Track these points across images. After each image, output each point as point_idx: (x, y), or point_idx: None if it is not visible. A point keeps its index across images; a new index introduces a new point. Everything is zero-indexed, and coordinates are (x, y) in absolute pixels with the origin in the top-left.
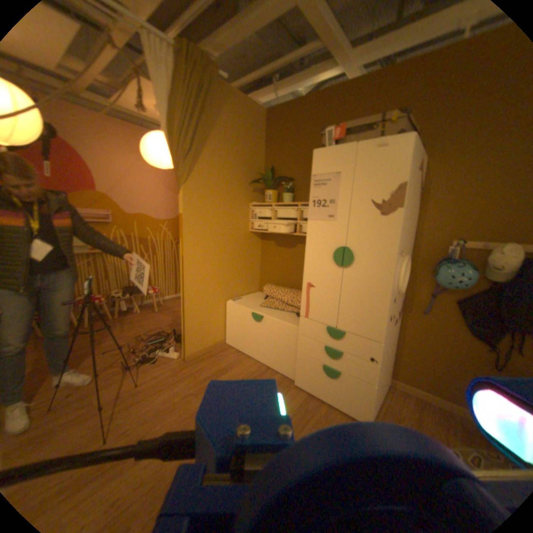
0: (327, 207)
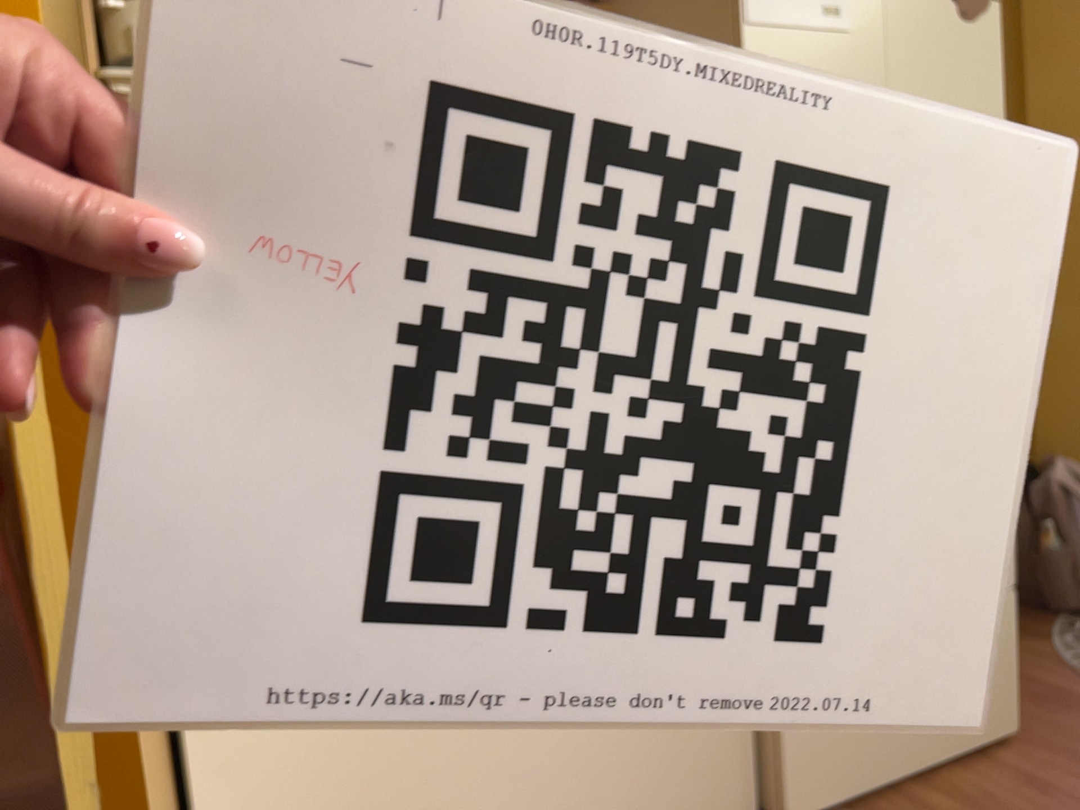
0: None
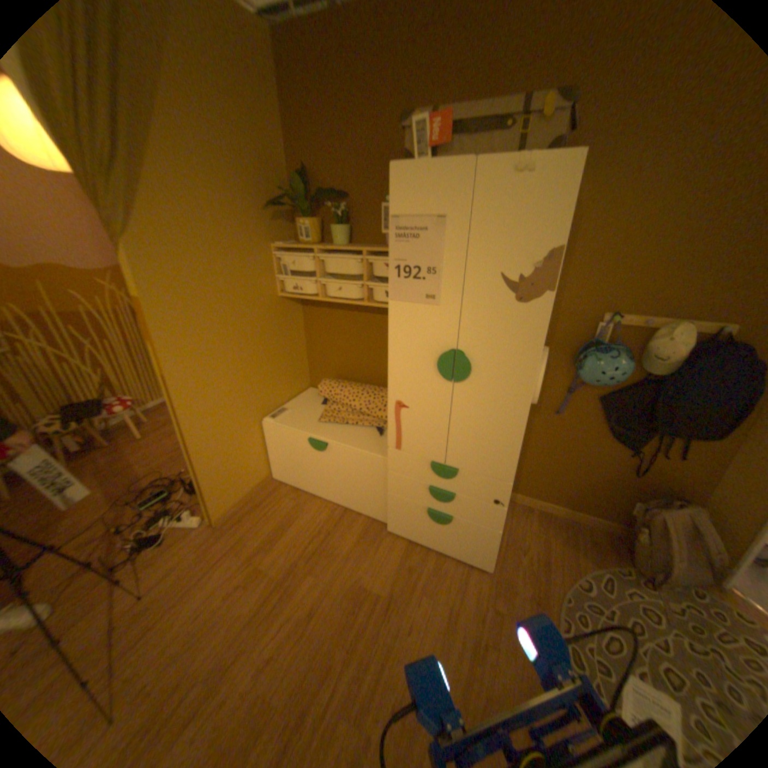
0: (424, 280)
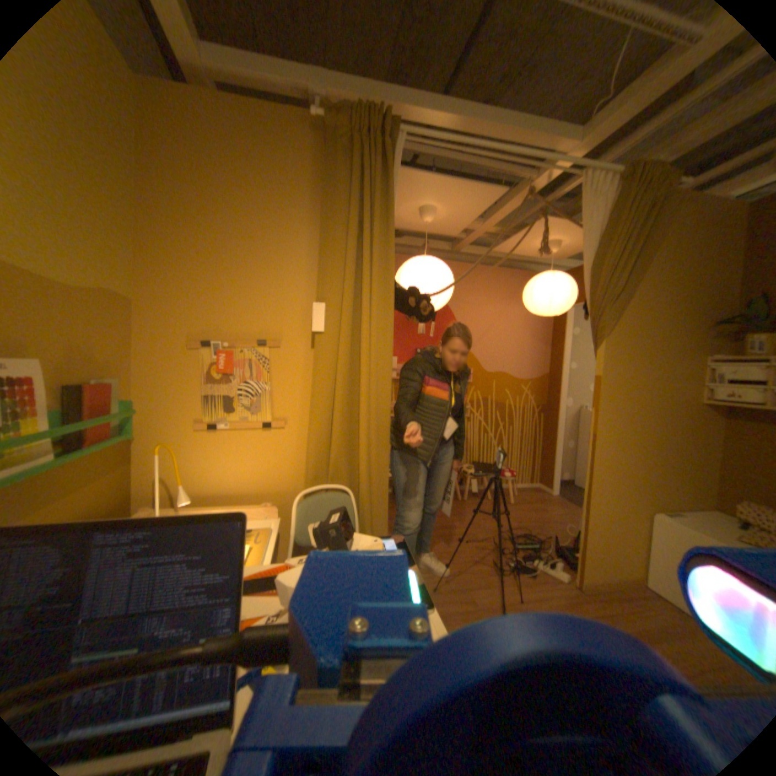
0: None
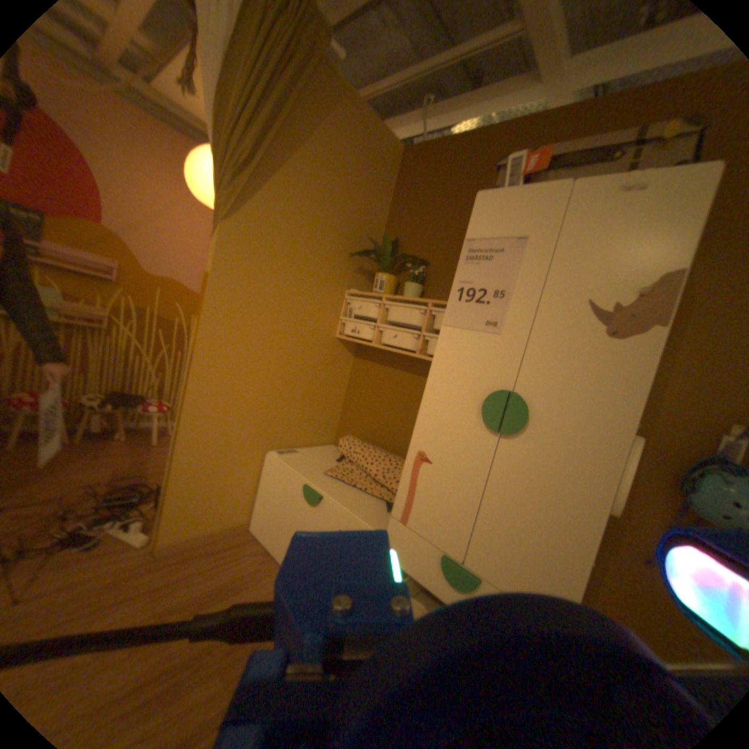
0: (489, 304)
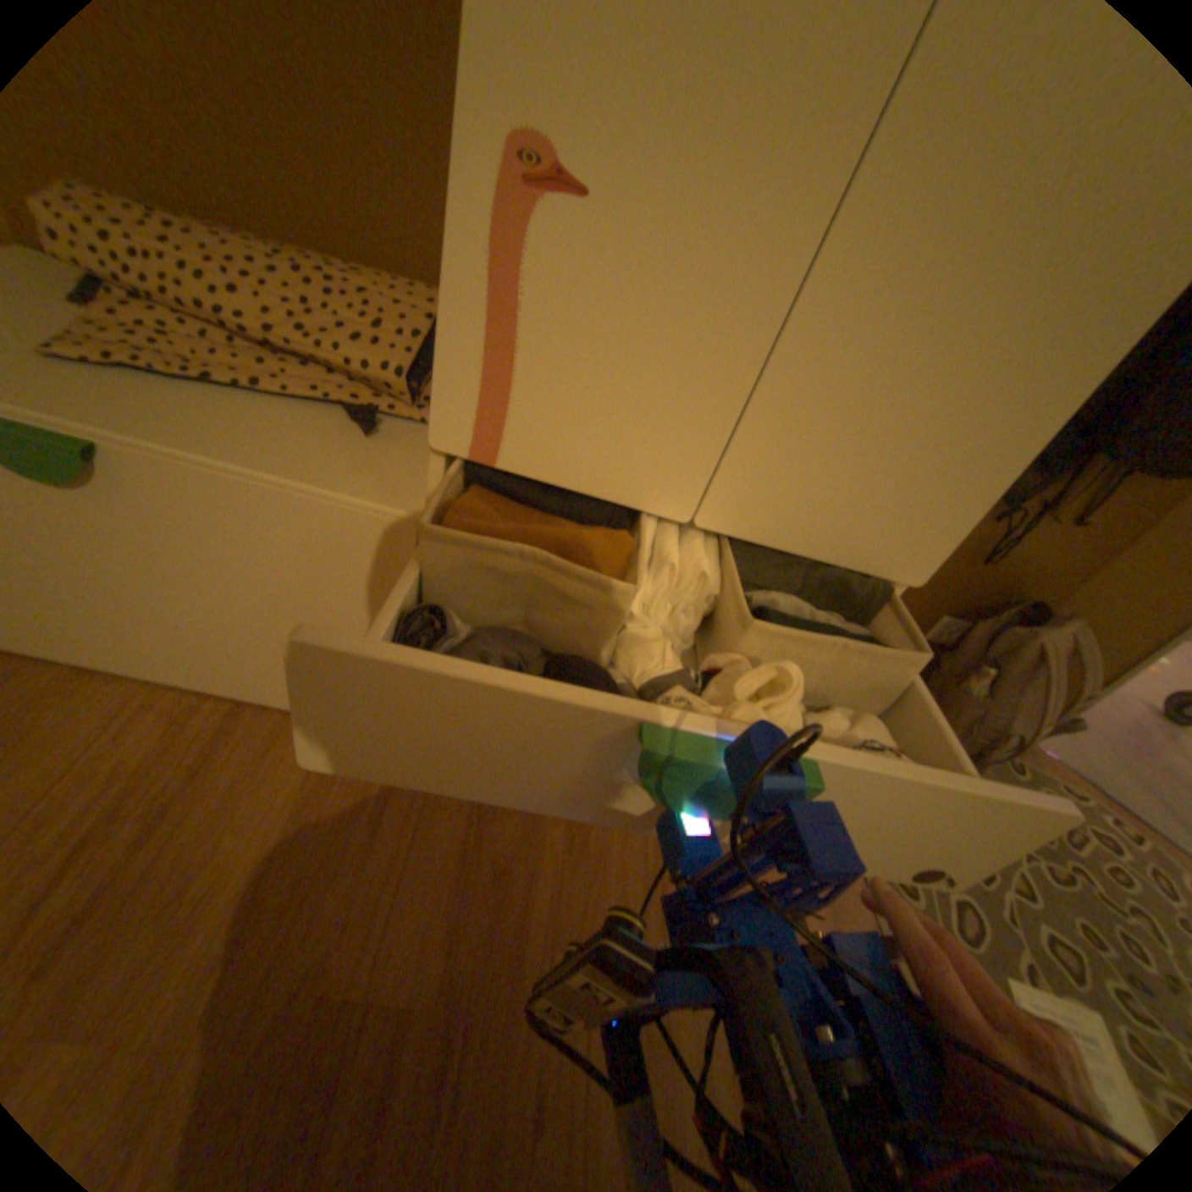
0: None
